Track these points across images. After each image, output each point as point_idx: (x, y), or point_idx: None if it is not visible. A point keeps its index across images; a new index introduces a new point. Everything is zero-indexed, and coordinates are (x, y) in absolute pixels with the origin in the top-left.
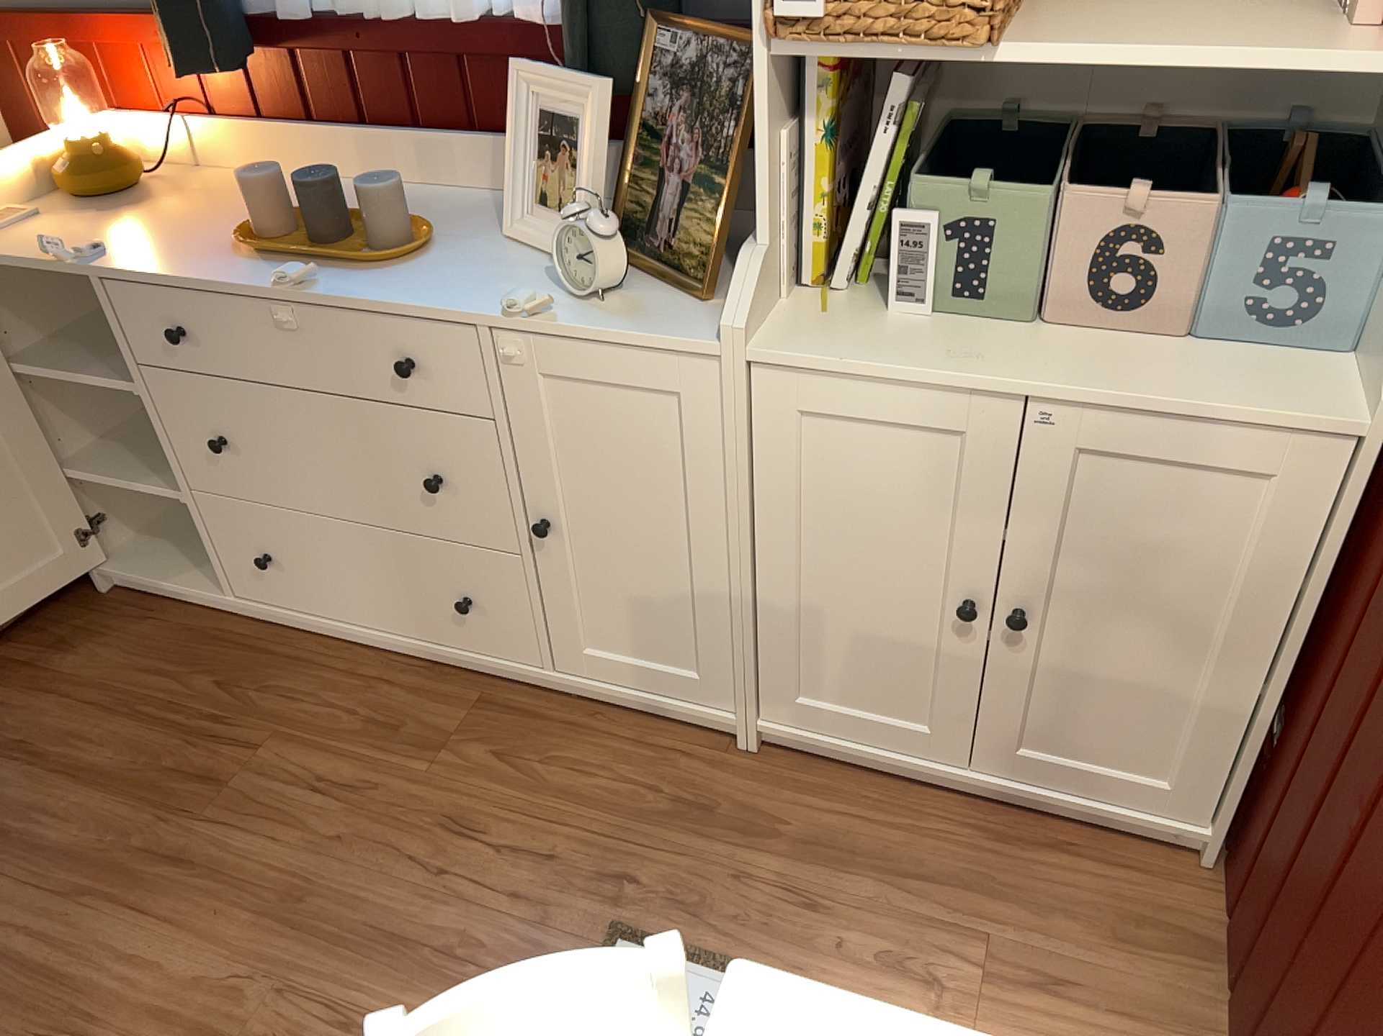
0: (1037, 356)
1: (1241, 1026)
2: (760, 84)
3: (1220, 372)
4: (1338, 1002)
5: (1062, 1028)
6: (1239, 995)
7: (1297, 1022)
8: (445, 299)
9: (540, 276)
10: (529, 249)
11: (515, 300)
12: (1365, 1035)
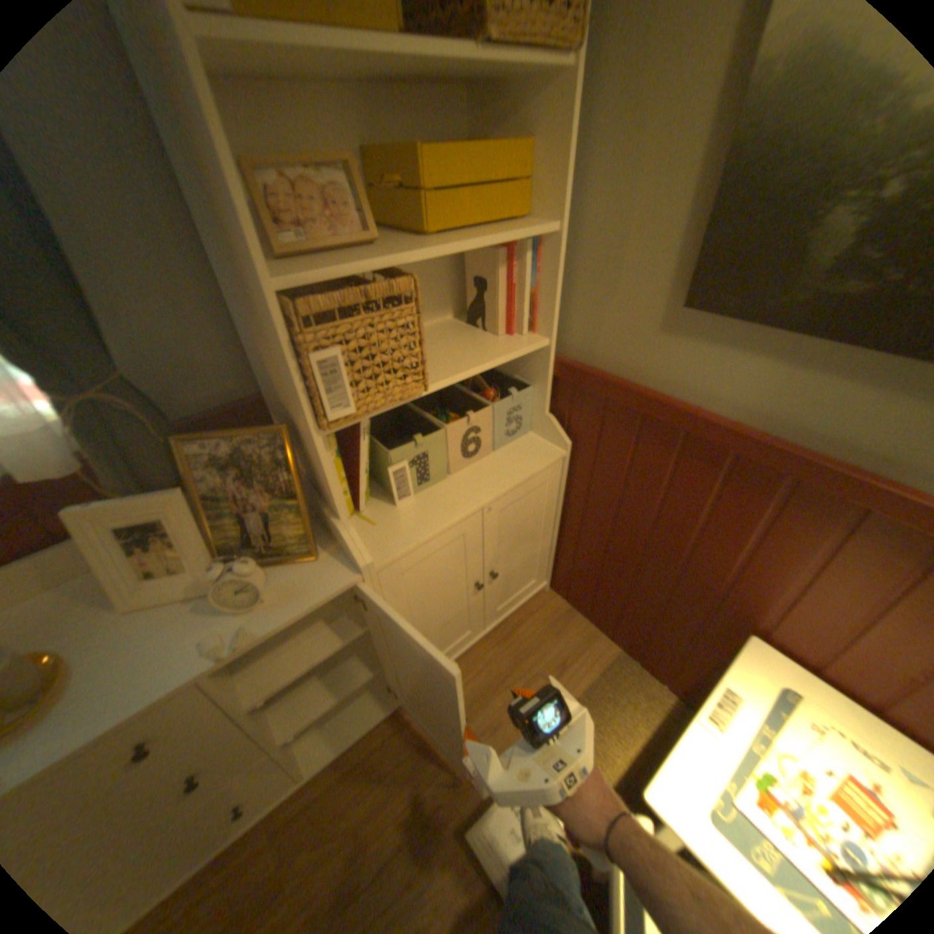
0: (468, 488)
1: (615, 628)
2: (316, 449)
3: (516, 457)
4: (678, 608)
5: (582, 678)
6: (605, 621)
7: (654, 619)
8: (139, 692)
9: (186, 620)
10: (146, 609)
11: (206, 650)
12: (702, 612)
